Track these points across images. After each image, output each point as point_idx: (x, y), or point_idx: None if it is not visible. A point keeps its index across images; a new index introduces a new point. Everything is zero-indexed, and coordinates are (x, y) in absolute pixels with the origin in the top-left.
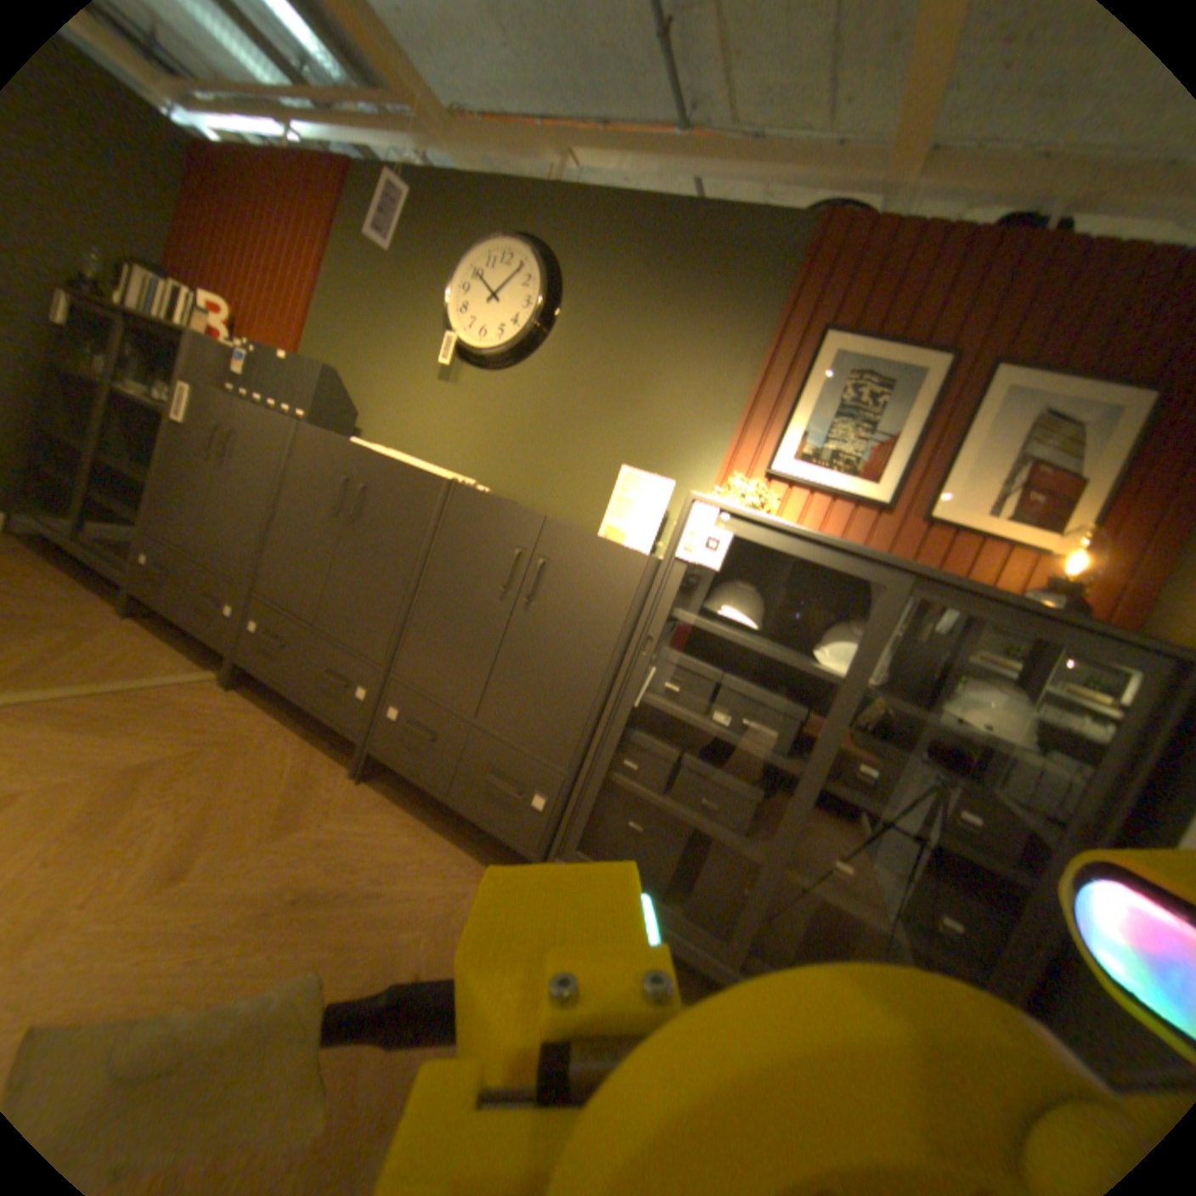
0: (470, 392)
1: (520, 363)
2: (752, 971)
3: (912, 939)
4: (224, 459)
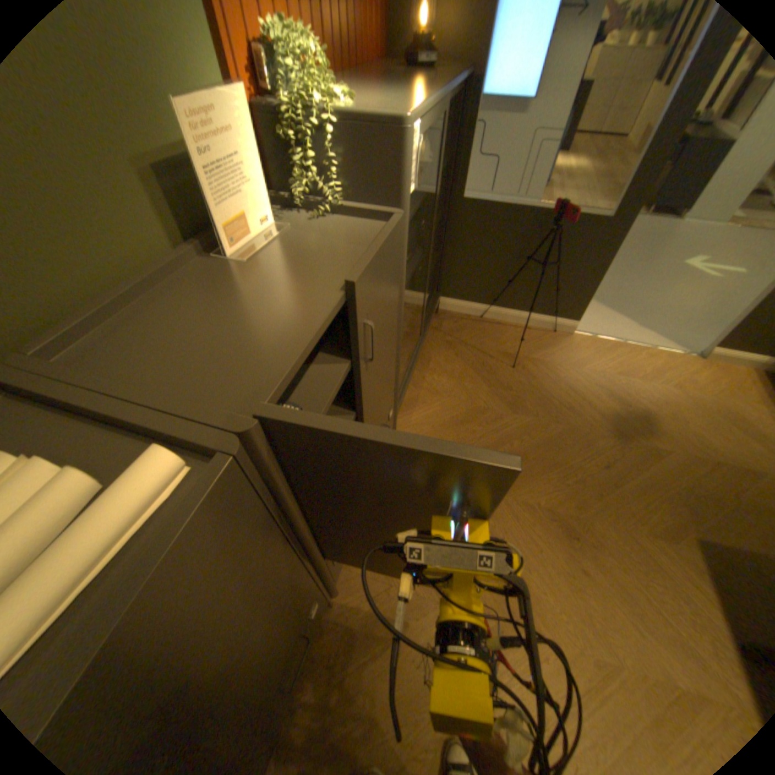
0: None
1: None
2: (421, 334)
3: (431, 267)
4: None
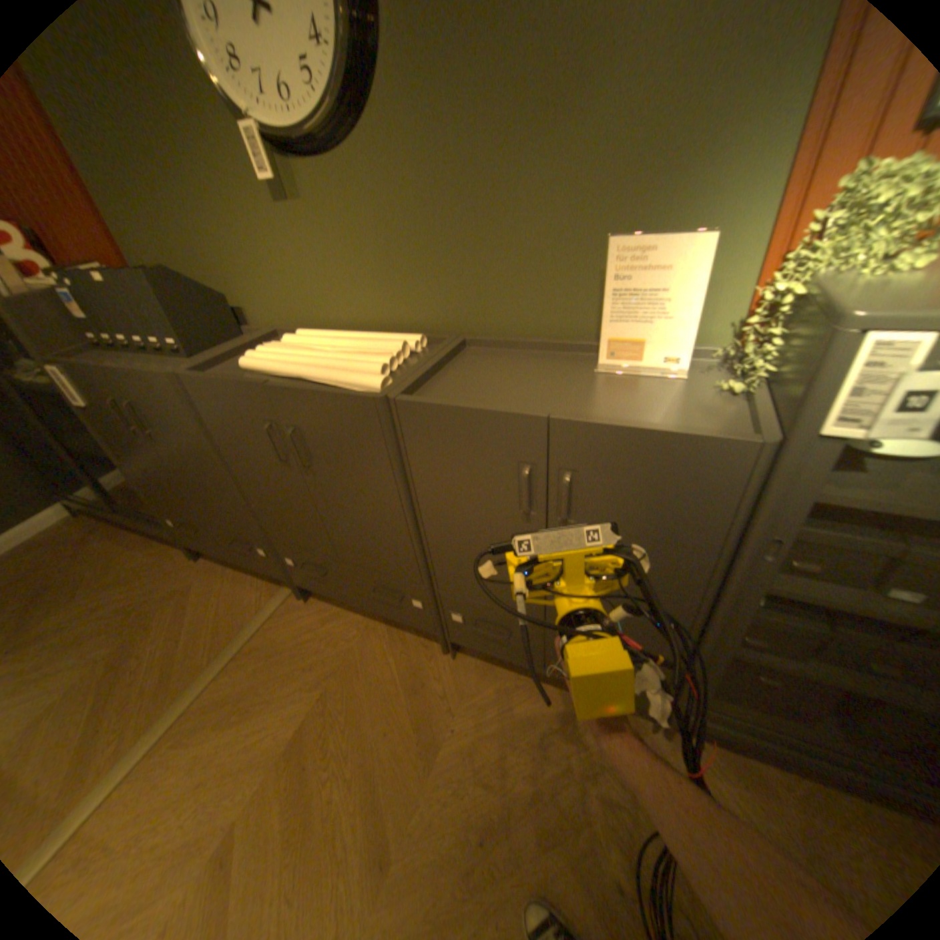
0: (323, 204)
1: (362, 115)
2: None
3: None
4: (147, 432)
